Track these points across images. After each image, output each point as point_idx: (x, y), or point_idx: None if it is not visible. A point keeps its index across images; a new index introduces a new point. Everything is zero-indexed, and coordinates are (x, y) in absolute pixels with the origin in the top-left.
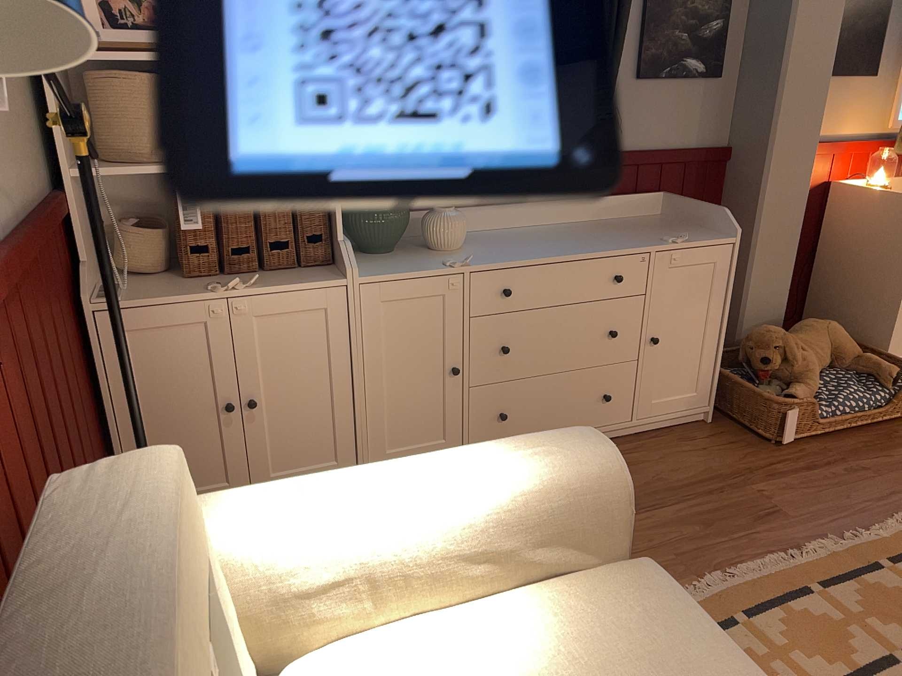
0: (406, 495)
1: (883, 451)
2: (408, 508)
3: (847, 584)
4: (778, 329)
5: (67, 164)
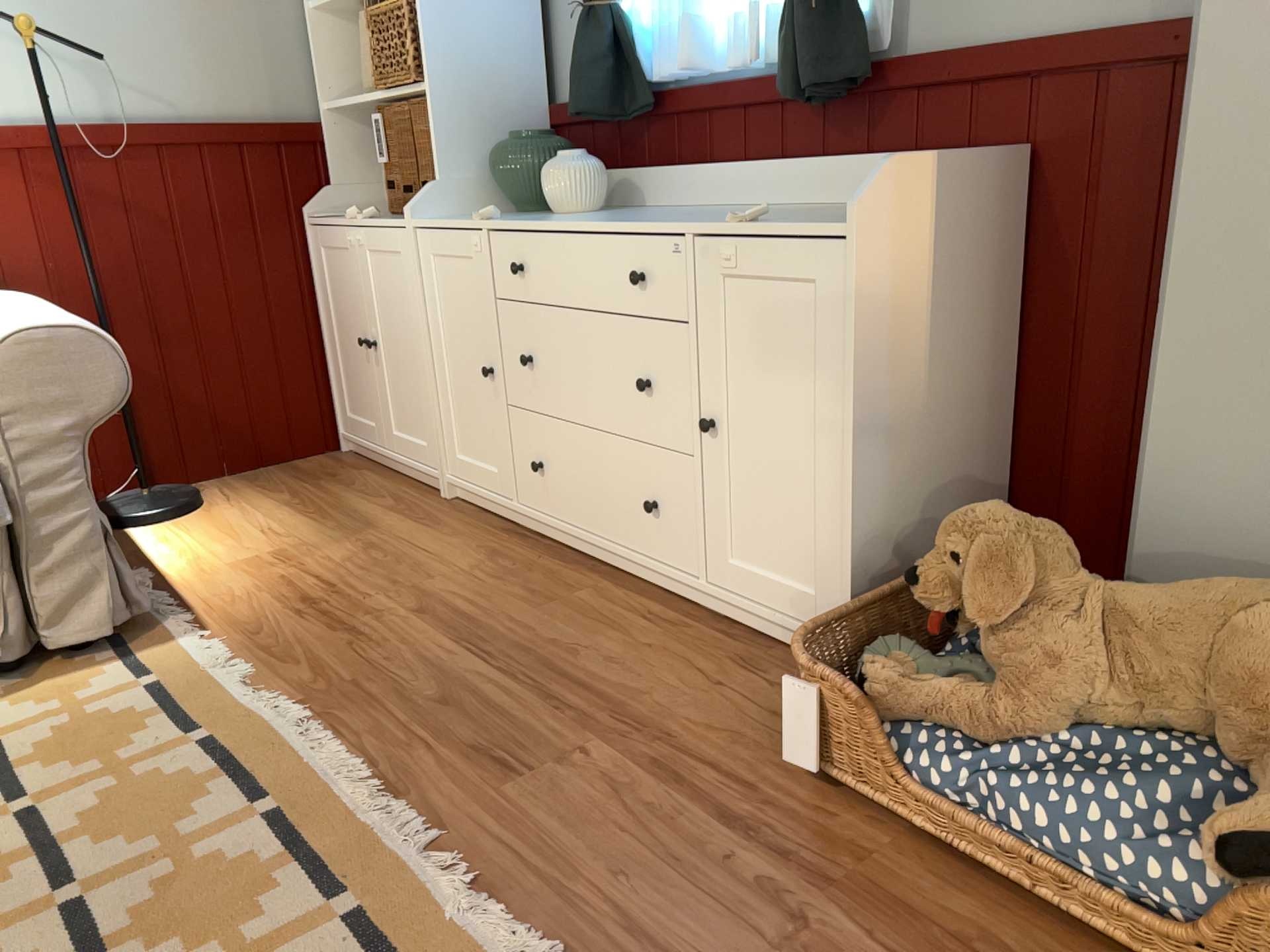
0: None
1: None
2: None
3: (278, 847)
4: (1027, 523)
5: (324, 99)
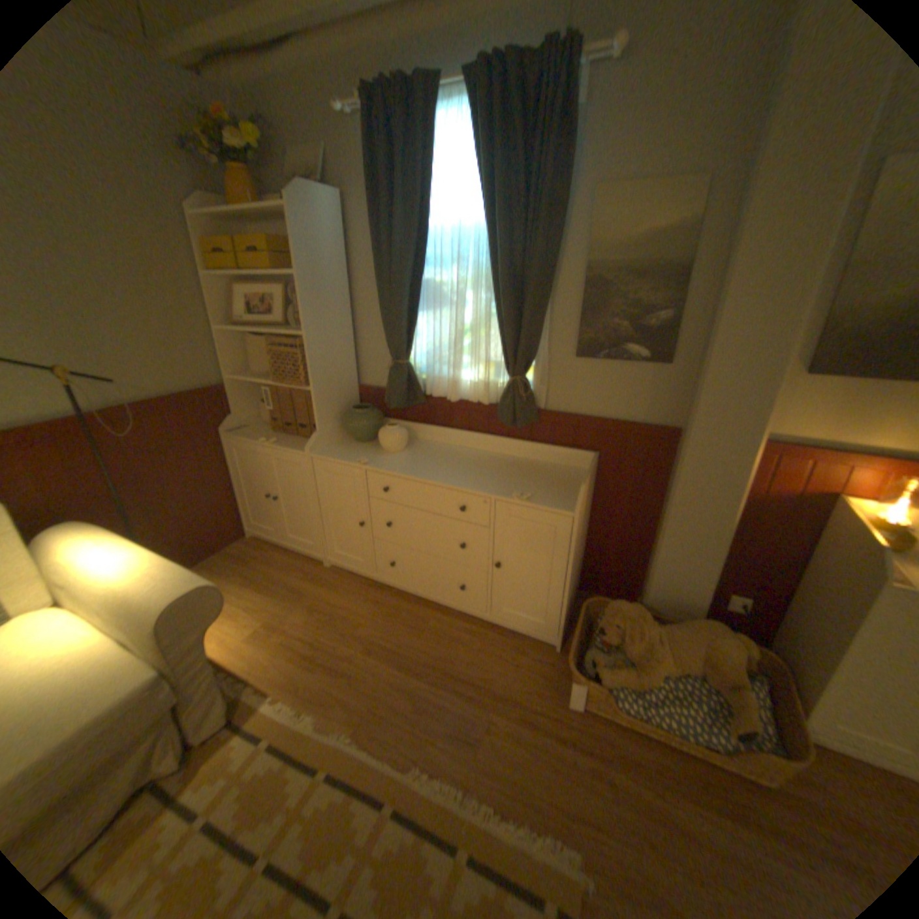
0: (100, 567)
1: (670, 792)
2: (93, 573)
3: (410, 834)
4: (637, 612)
5: (226, 372)
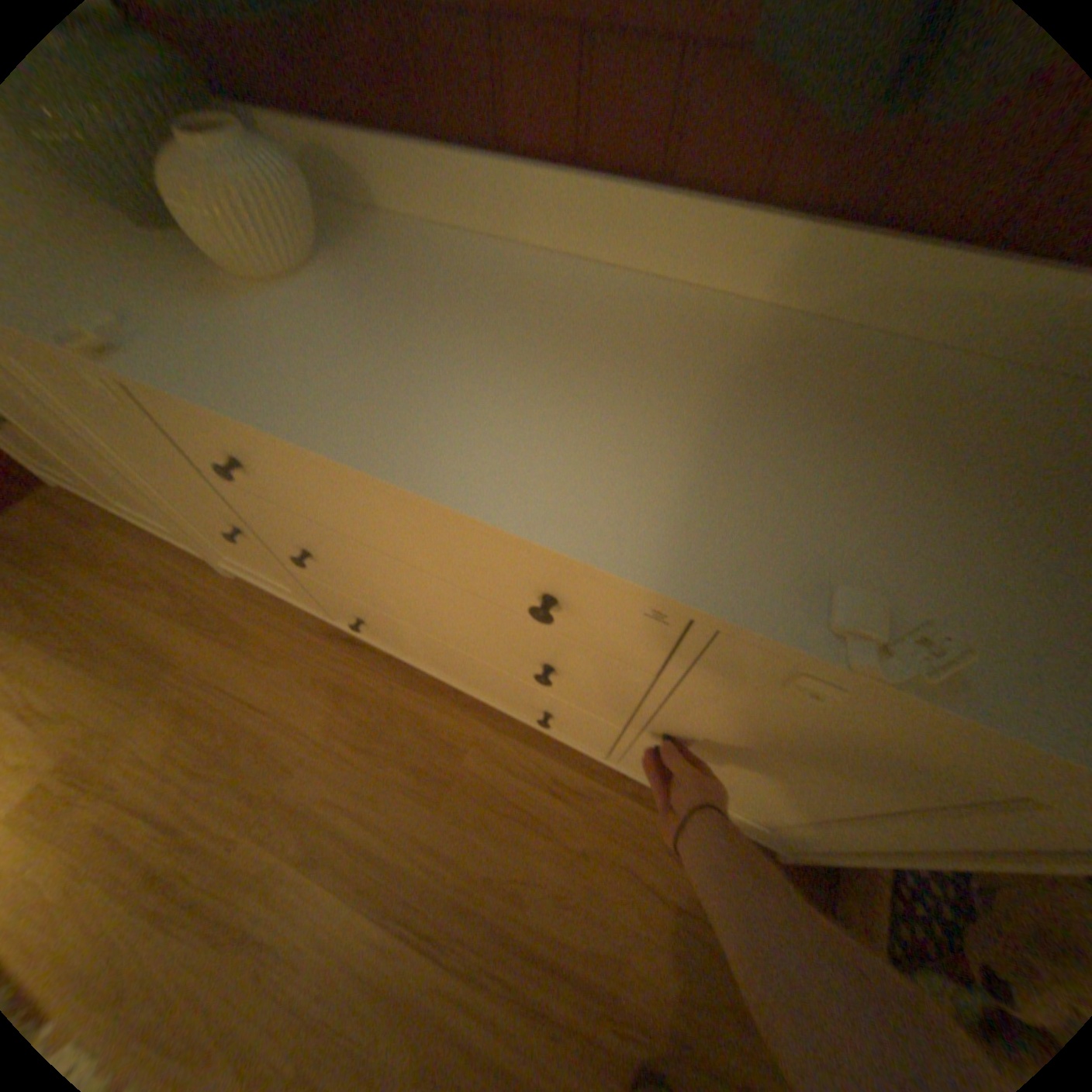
0: None
1: None
2: None
3: None
4: None
5: None
